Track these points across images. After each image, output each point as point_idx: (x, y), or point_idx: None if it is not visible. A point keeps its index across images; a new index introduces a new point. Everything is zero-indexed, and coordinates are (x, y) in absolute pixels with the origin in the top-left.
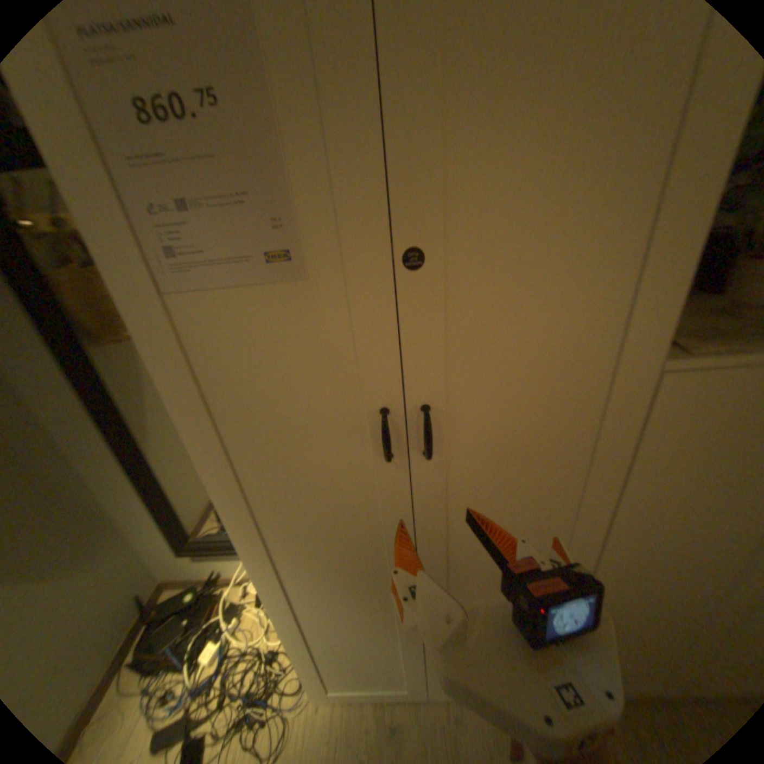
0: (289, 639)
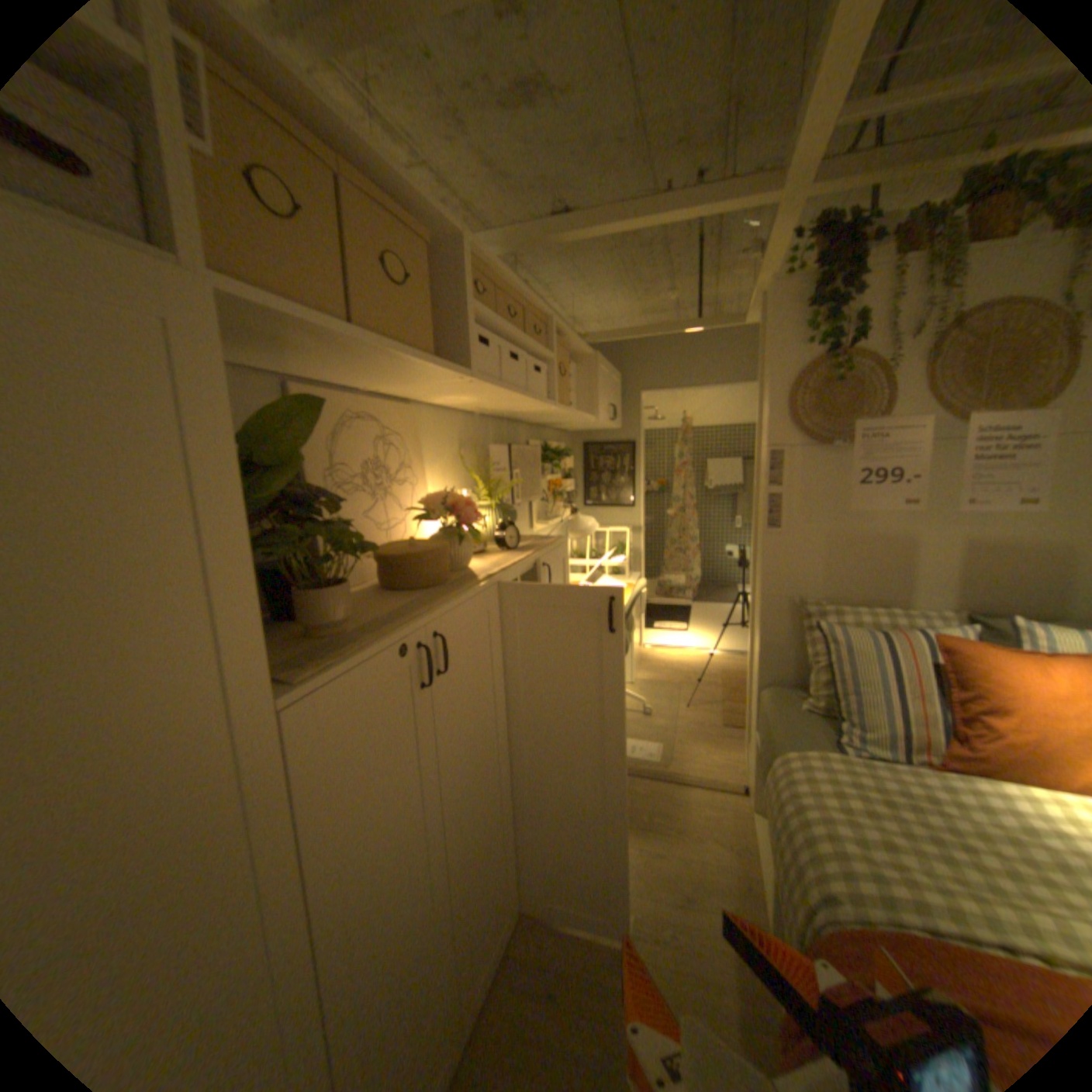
0: None
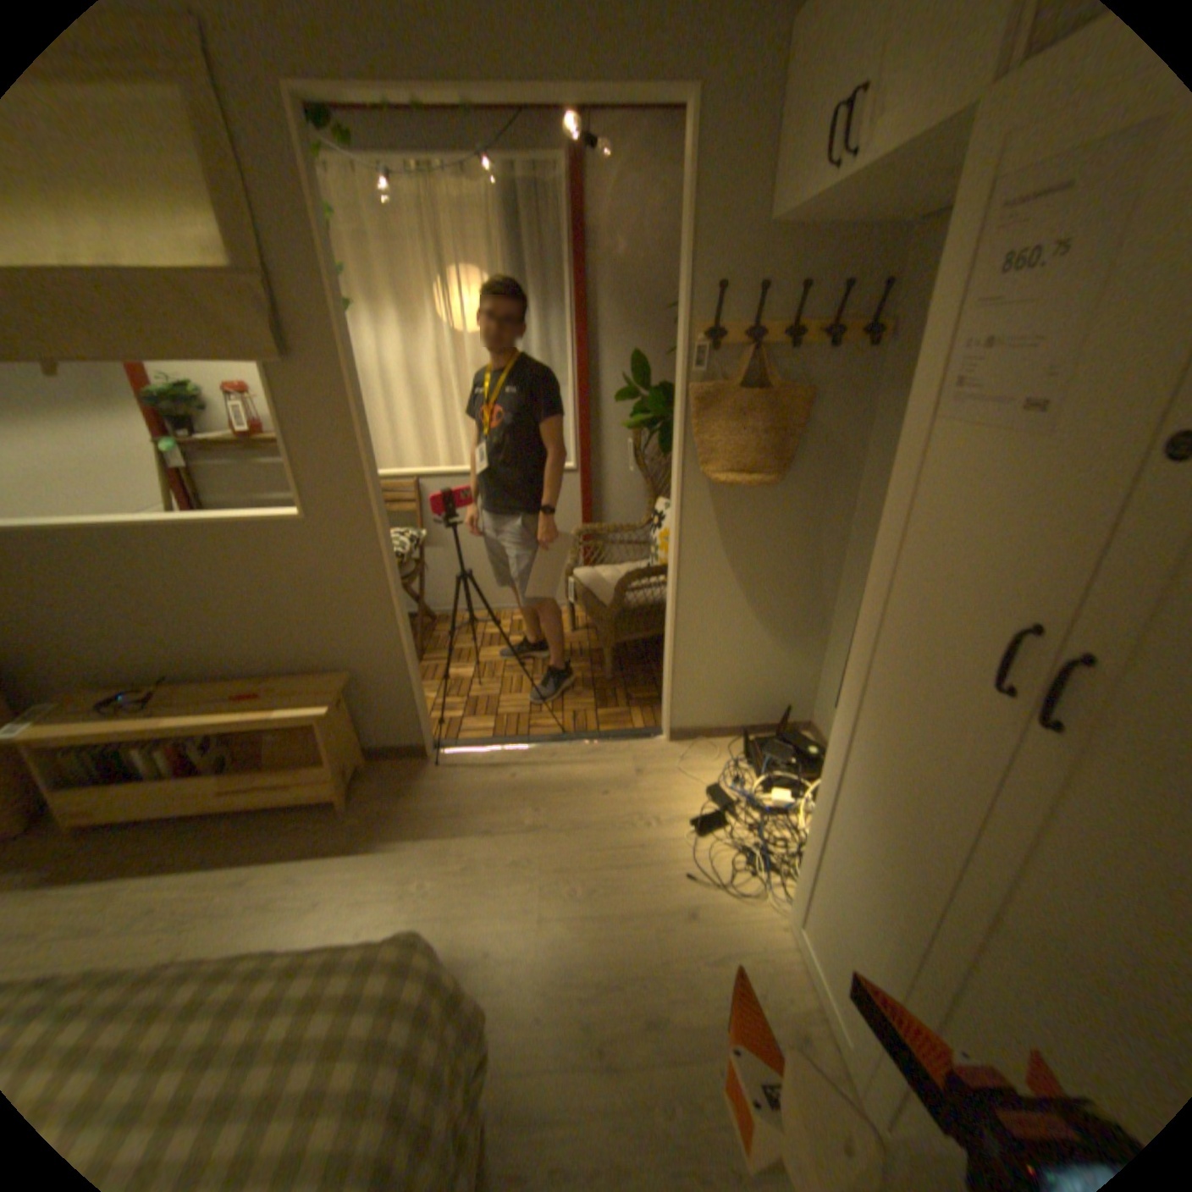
0: (818, 824)
